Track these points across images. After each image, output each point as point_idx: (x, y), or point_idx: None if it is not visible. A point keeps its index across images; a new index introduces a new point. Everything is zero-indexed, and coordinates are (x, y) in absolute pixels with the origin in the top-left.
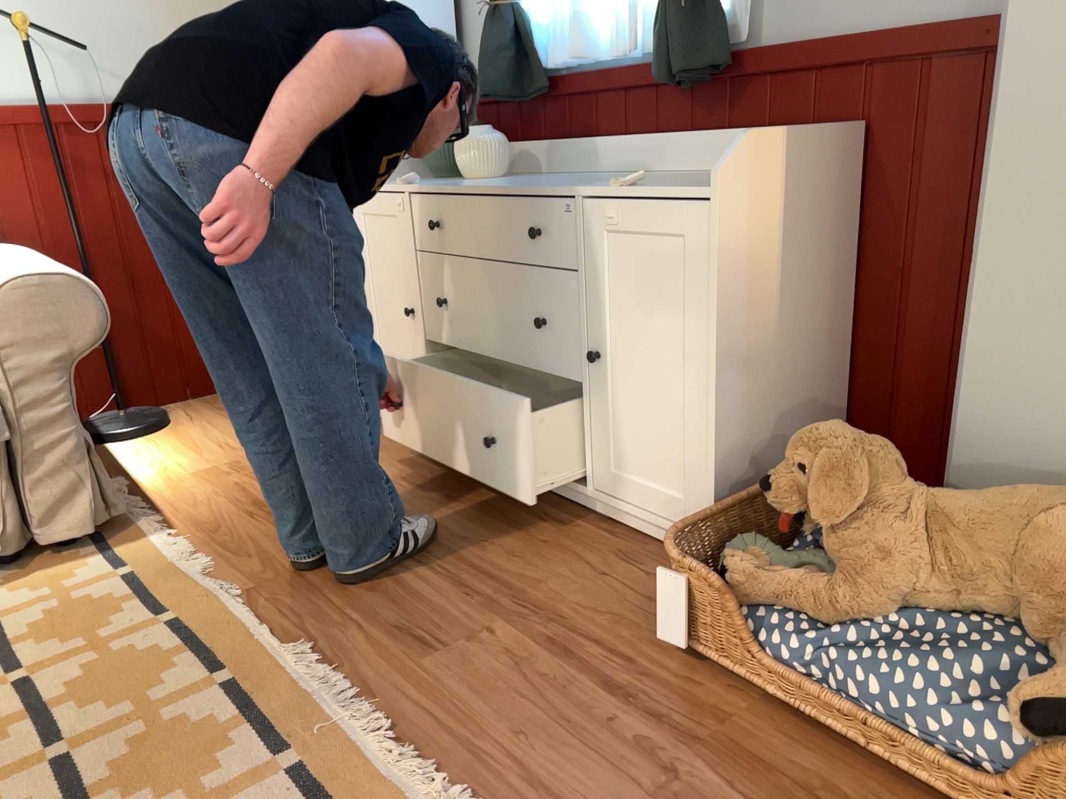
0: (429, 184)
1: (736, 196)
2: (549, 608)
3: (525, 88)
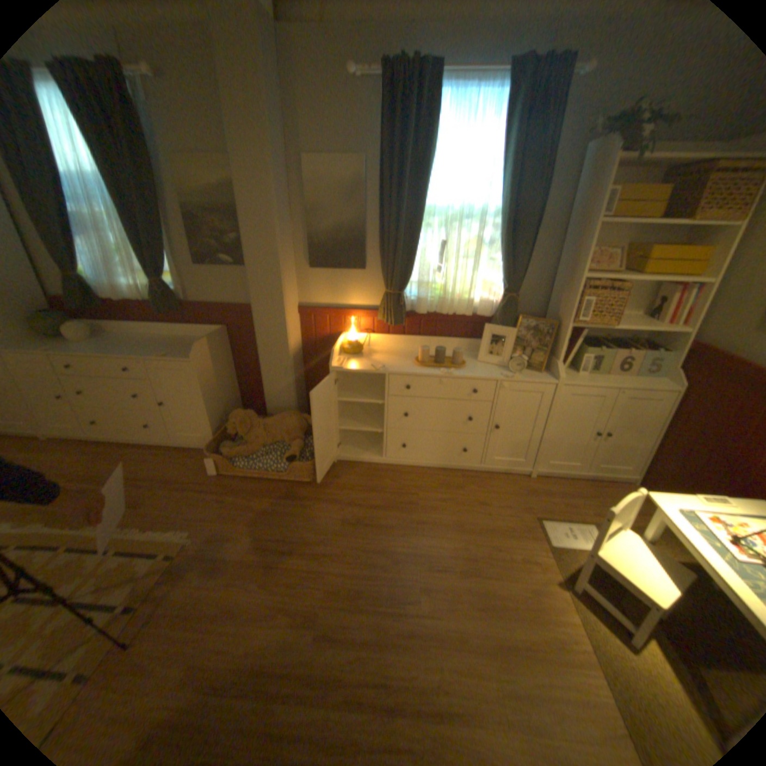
0: (57, 351)
1: (198, 360)
2: (171, 482)
3: (89, 304)
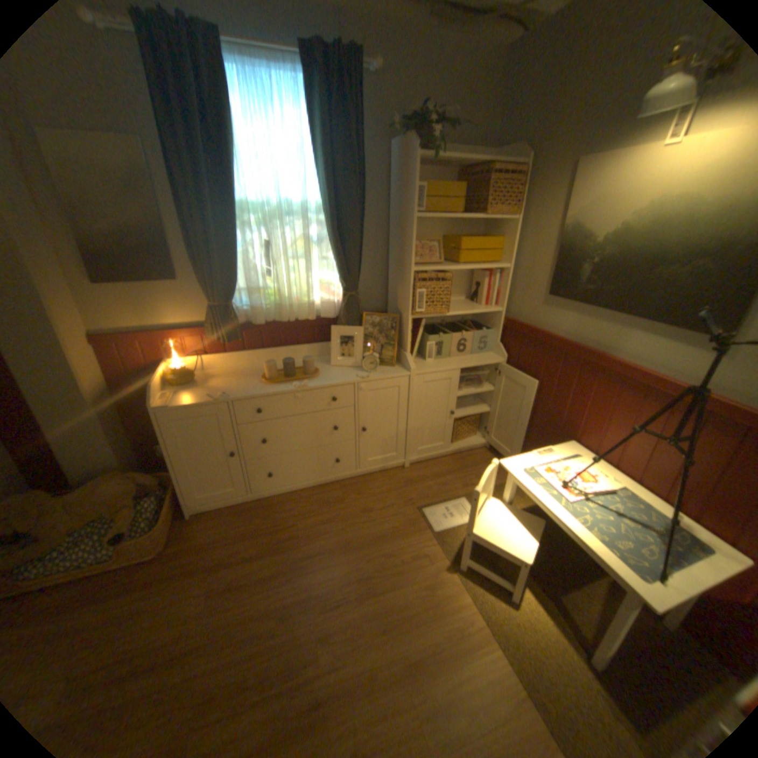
0: None
1: None
2: None
3: None
